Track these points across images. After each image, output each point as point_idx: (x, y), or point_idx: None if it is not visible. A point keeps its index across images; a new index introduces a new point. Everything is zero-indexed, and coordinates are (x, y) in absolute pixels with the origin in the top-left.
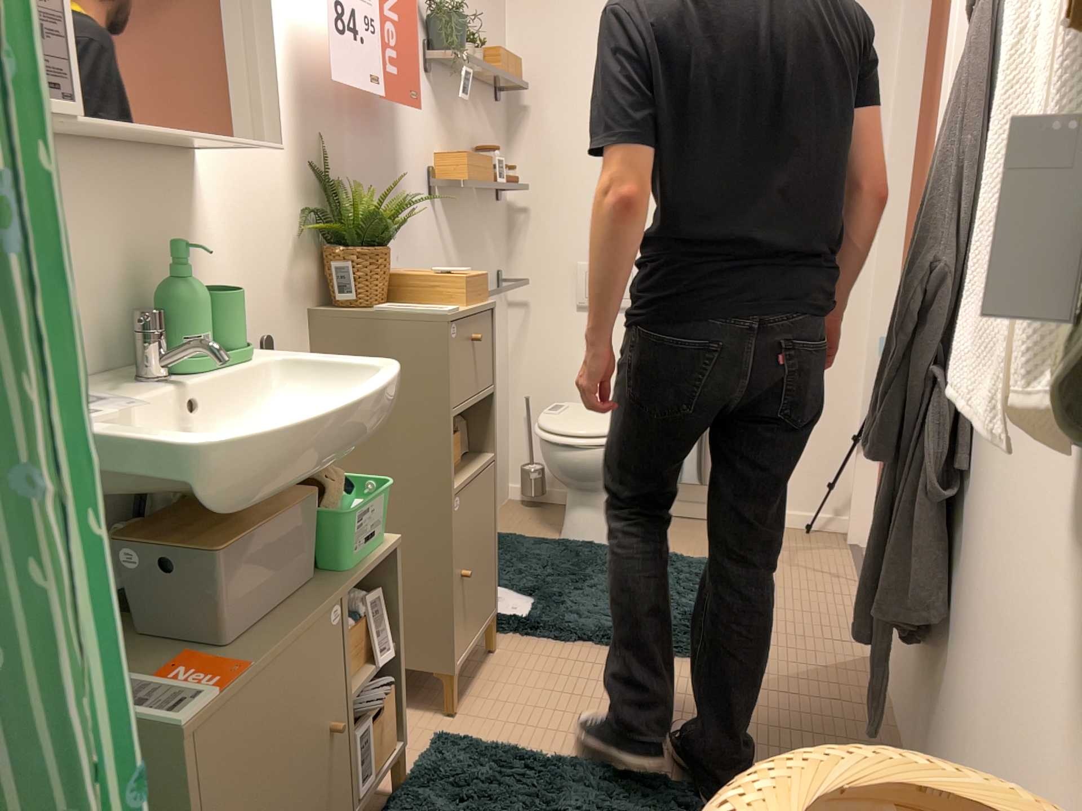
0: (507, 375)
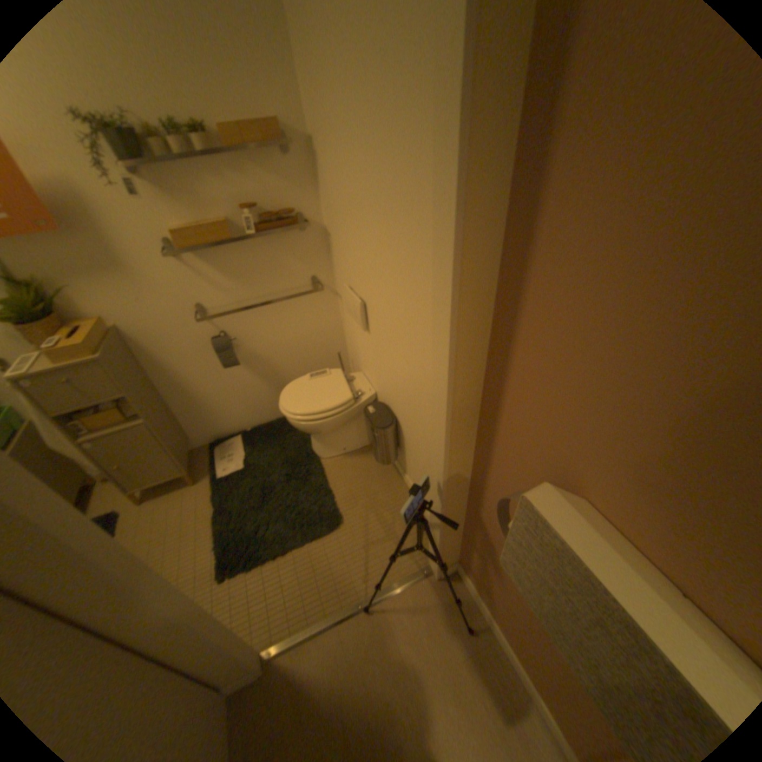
0: (335, 333)
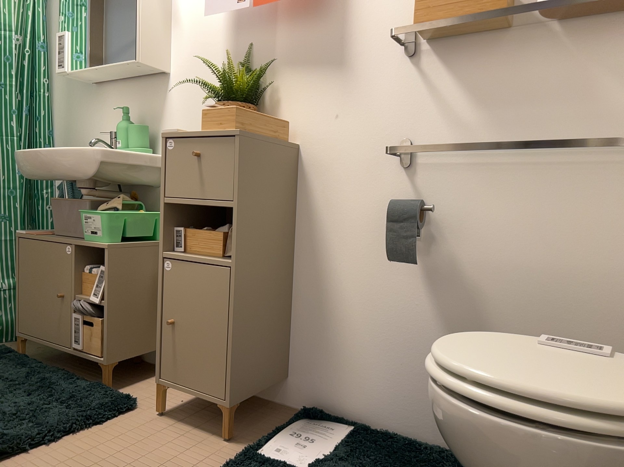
0: None
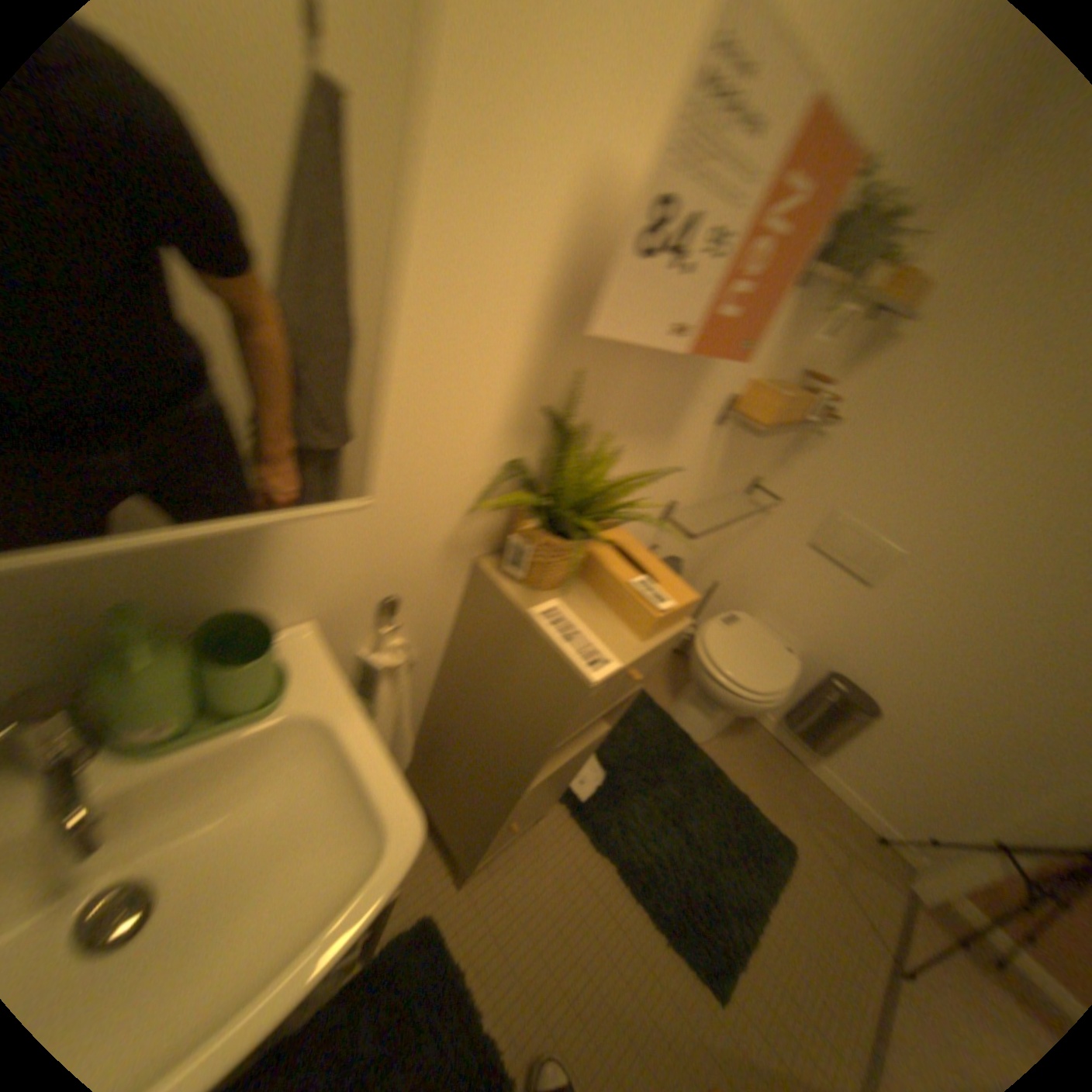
0: (714, 551)
